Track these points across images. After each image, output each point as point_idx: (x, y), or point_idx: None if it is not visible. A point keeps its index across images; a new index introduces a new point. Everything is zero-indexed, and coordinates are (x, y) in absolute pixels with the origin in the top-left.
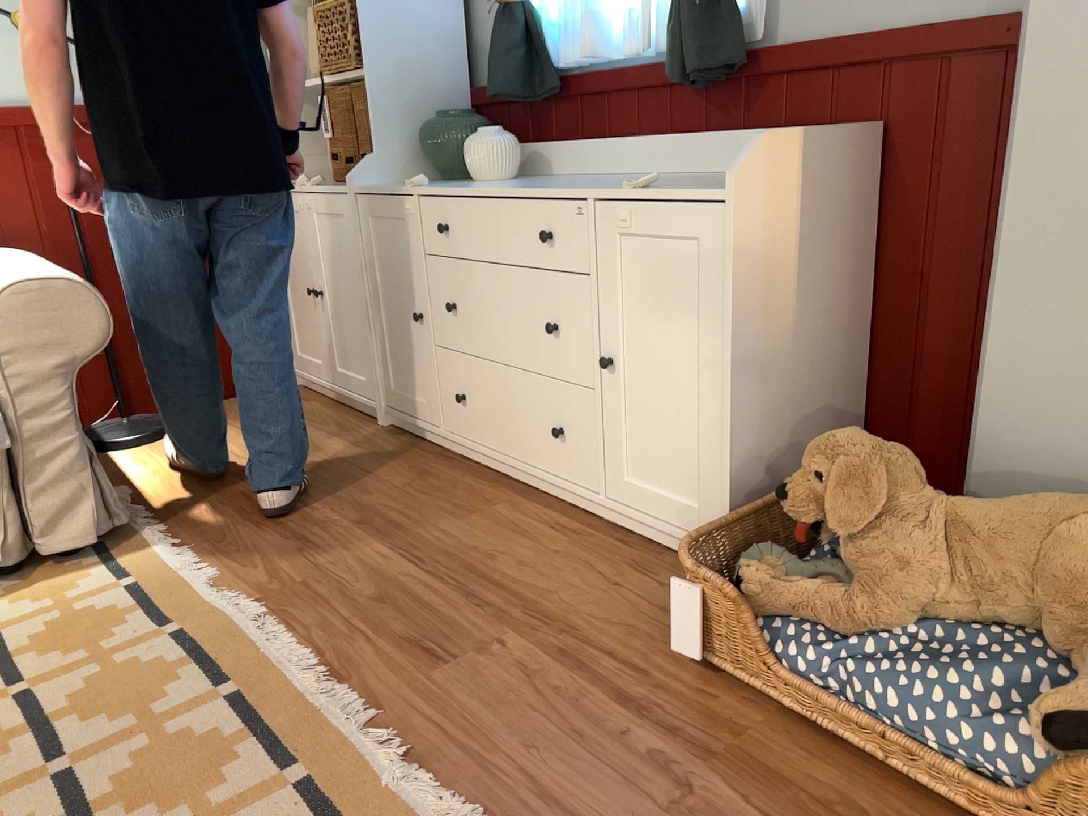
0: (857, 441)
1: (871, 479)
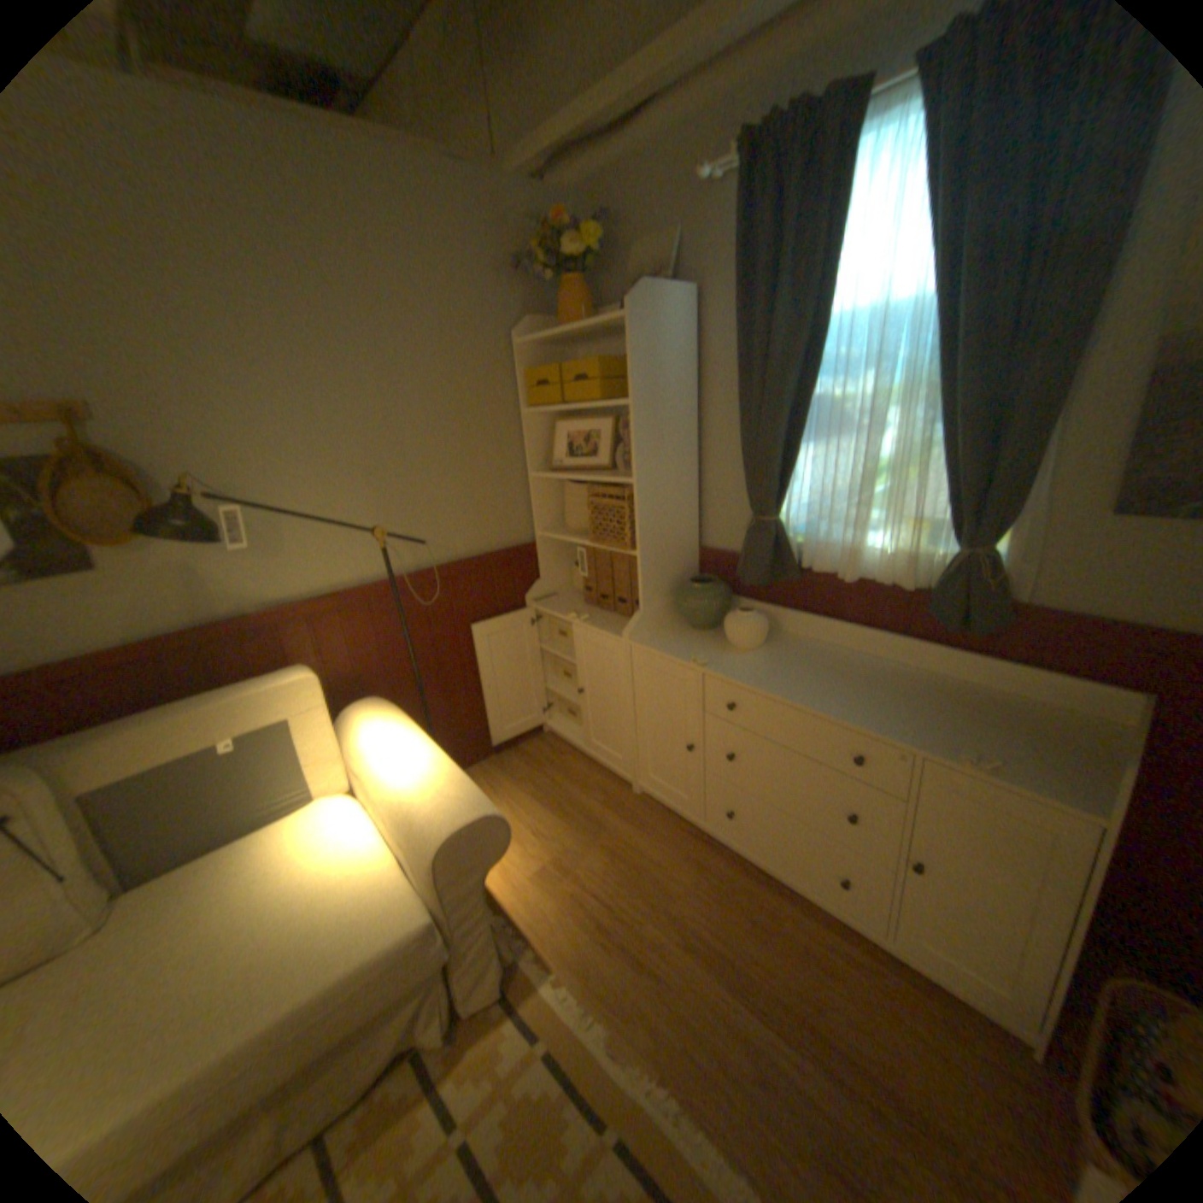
0: None
1: None
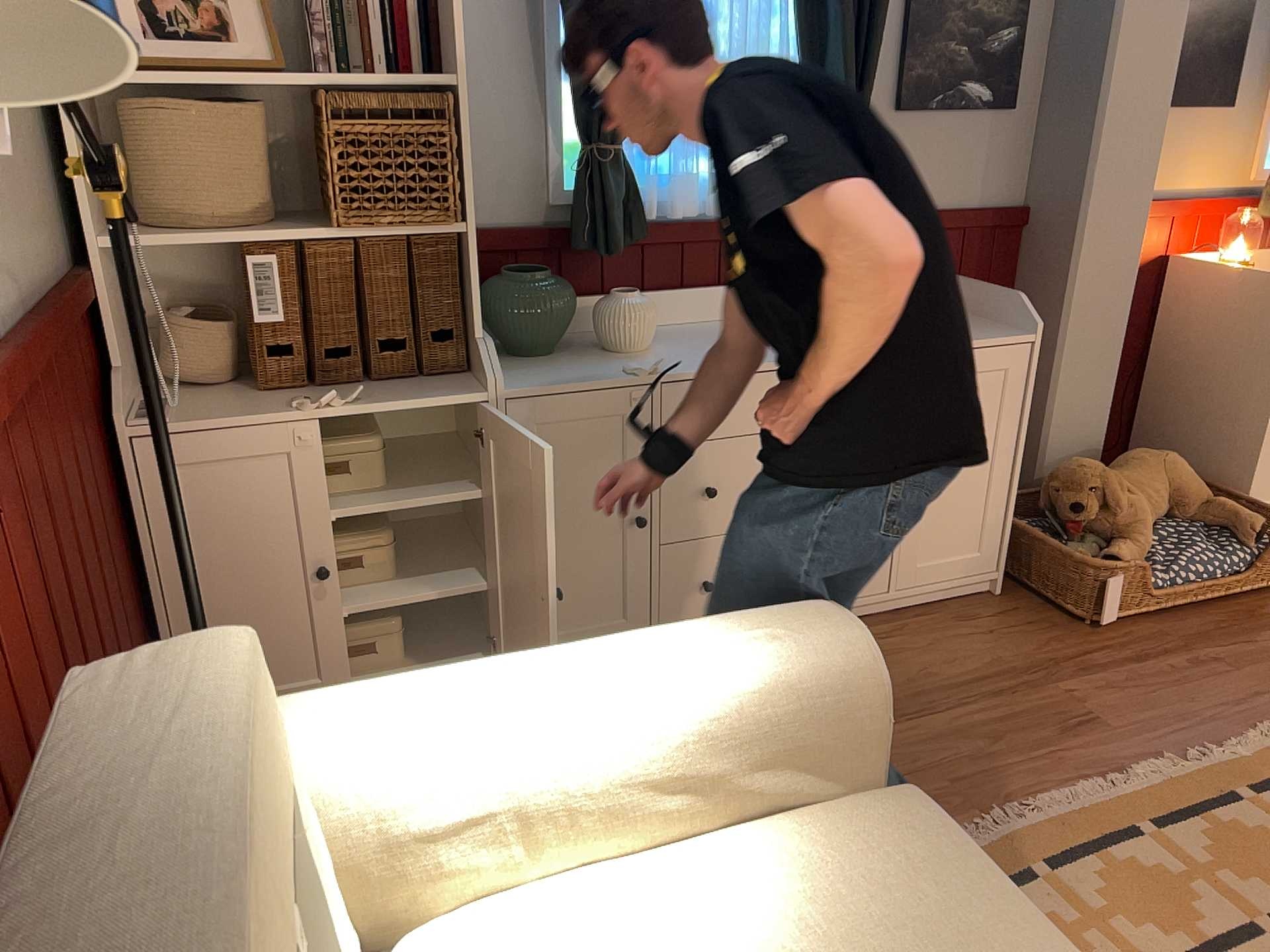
0: (1091, 462)
1: (1115, 479)
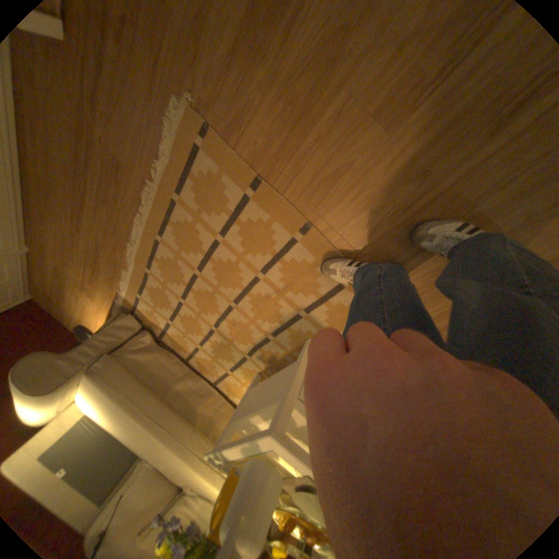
0: None
1: None
